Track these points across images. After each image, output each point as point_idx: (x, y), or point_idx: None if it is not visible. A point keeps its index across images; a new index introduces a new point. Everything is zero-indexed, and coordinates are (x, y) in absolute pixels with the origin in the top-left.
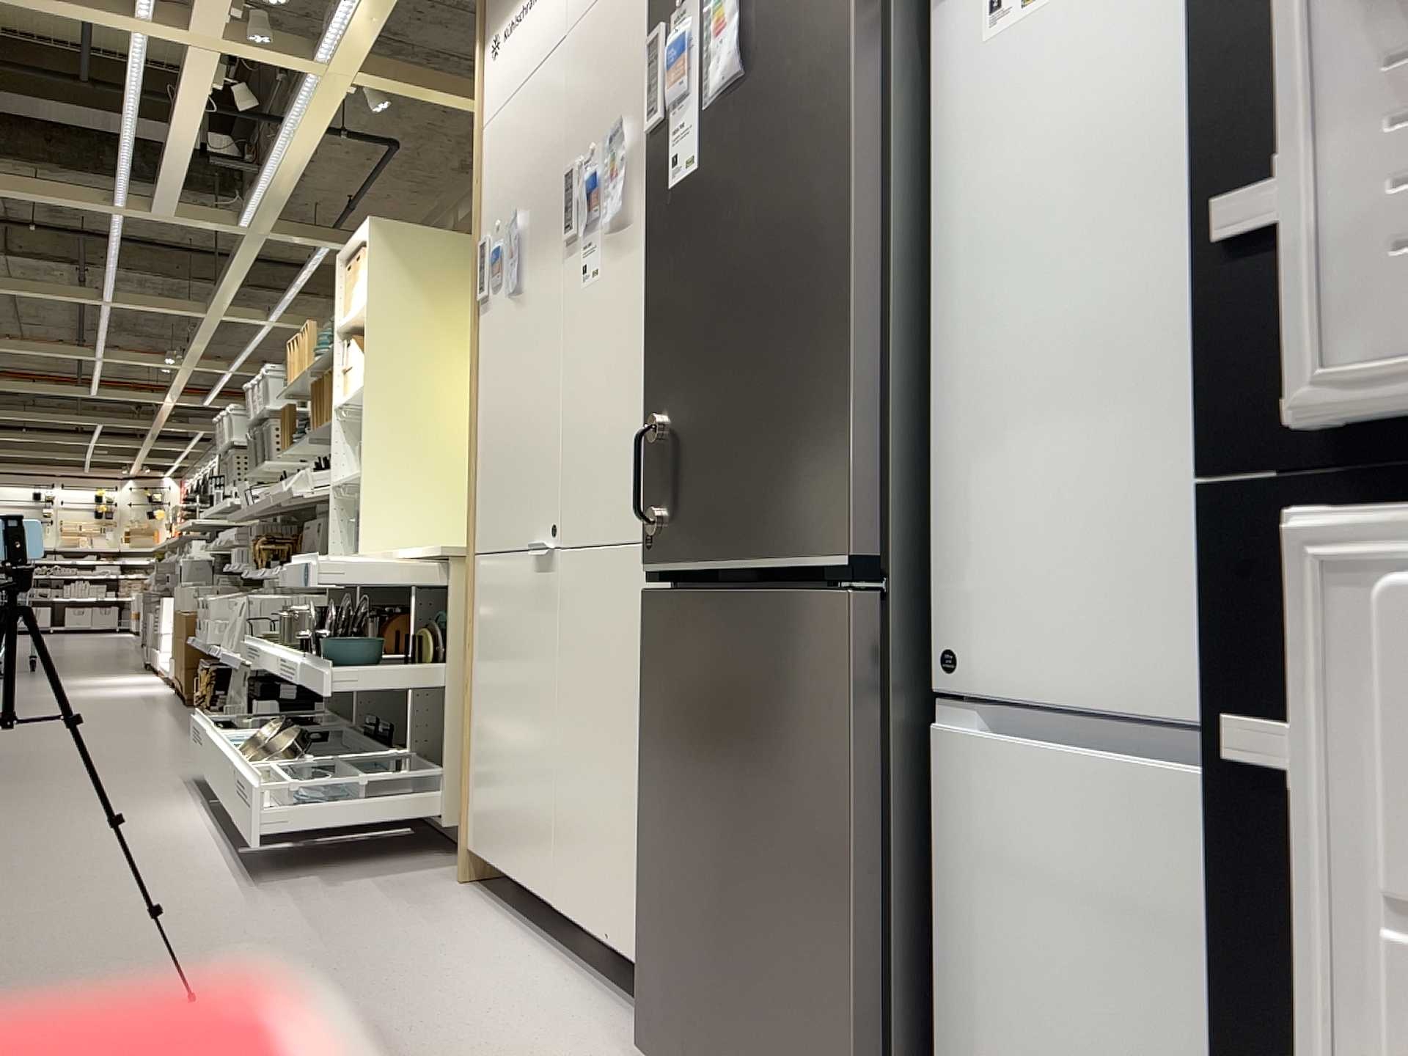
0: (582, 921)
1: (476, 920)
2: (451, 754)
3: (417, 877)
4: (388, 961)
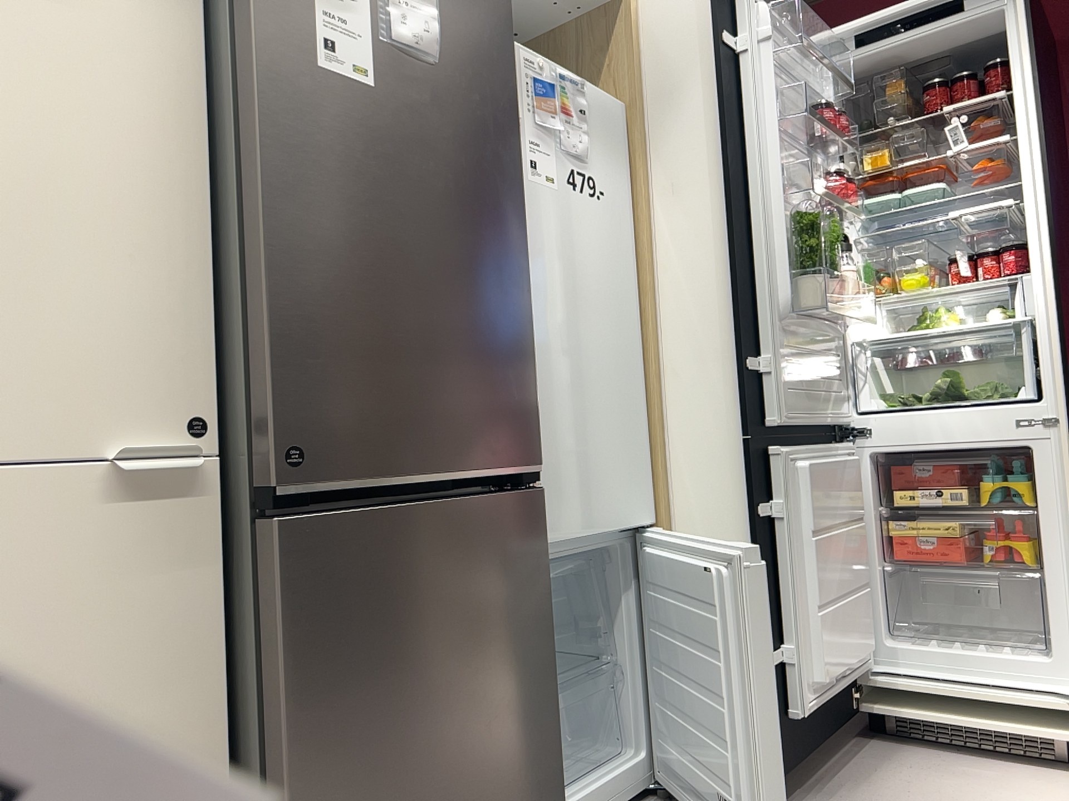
0: None
1: None
2: None
3: None
4: None
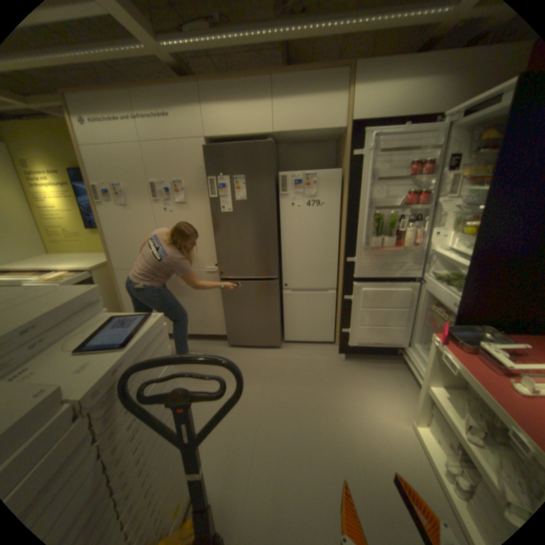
0: (191, 332)
1: None
2: None
3: None
4: None
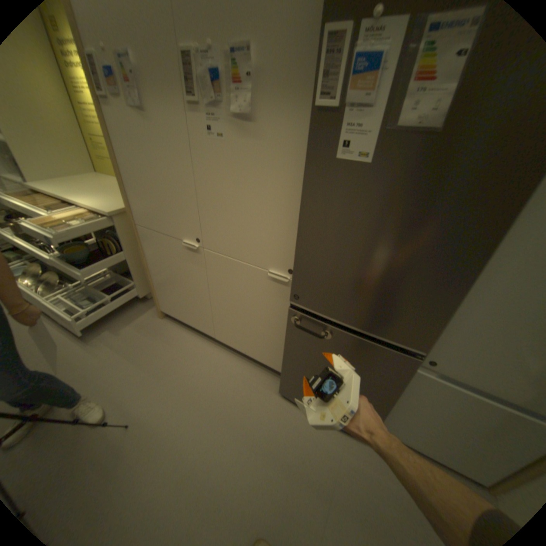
0: (231, 345)
1: (182, 337)
2: (137, 278)
3: (144, 319)
4: (172, 370)
